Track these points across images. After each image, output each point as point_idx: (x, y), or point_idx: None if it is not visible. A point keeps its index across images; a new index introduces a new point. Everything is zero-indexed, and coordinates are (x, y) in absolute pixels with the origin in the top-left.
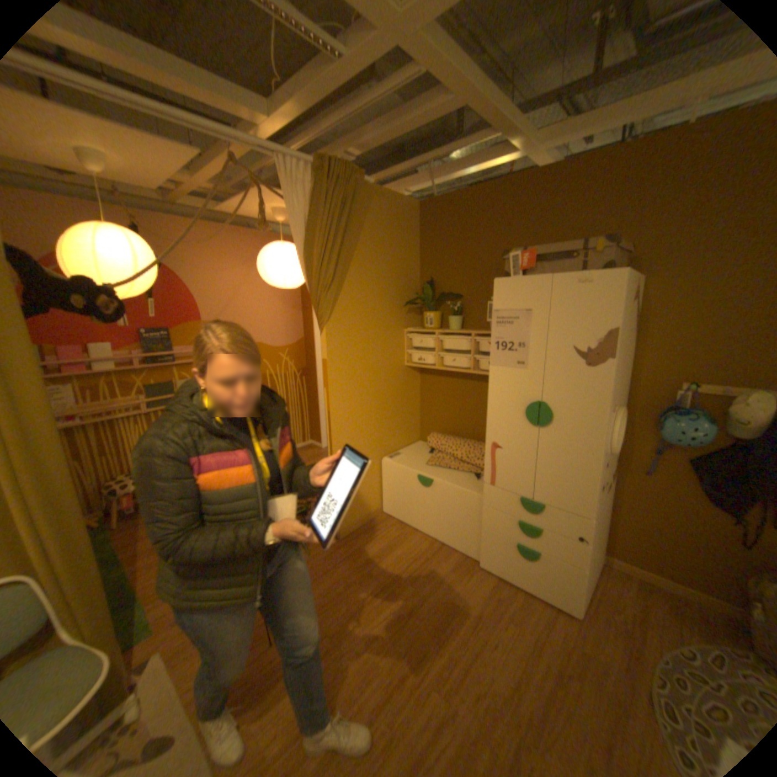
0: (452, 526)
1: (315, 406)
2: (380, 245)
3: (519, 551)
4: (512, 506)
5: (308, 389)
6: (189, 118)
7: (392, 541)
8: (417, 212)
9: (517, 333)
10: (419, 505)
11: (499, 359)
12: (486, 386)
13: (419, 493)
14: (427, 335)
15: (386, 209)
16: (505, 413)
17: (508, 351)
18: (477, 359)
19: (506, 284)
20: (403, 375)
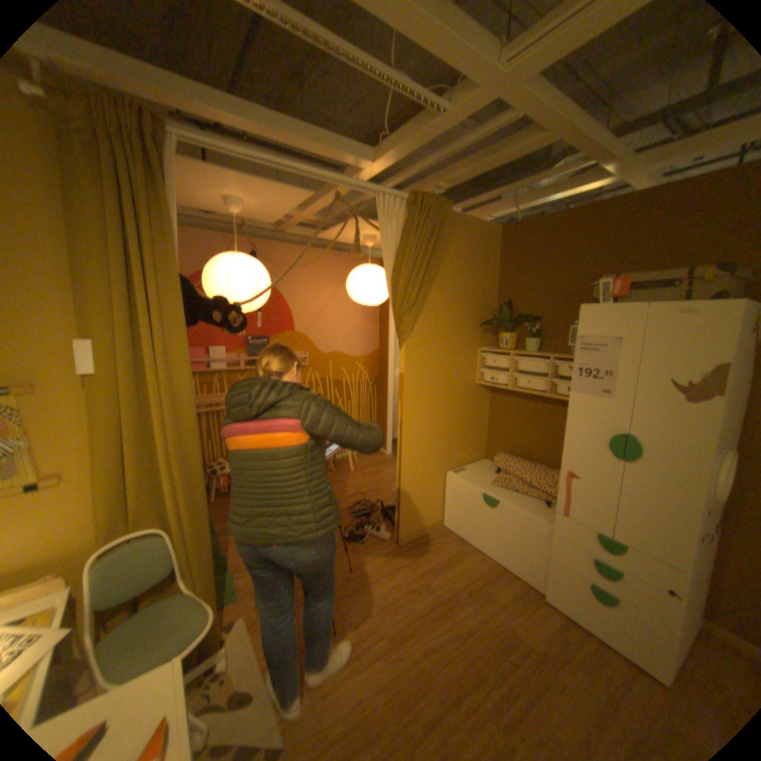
0: (517, 552)
1: (383, 414)
2: (461, 268)
3: (593, 592)
4: (588, 542)
5: (378, 398)
6: (308, 168)
7: (452, 557)
8: (499, 236)
9: (604, 360)
10: (483, 525)
11: (581, 385)
12: (563, 411)
13: (484, 512)
14: (501, 355)
15: (469, 235)
16: (585, 443)
17: (593, 379)
18: (555, 382)
19: (594, 310)
20: (474, 393)
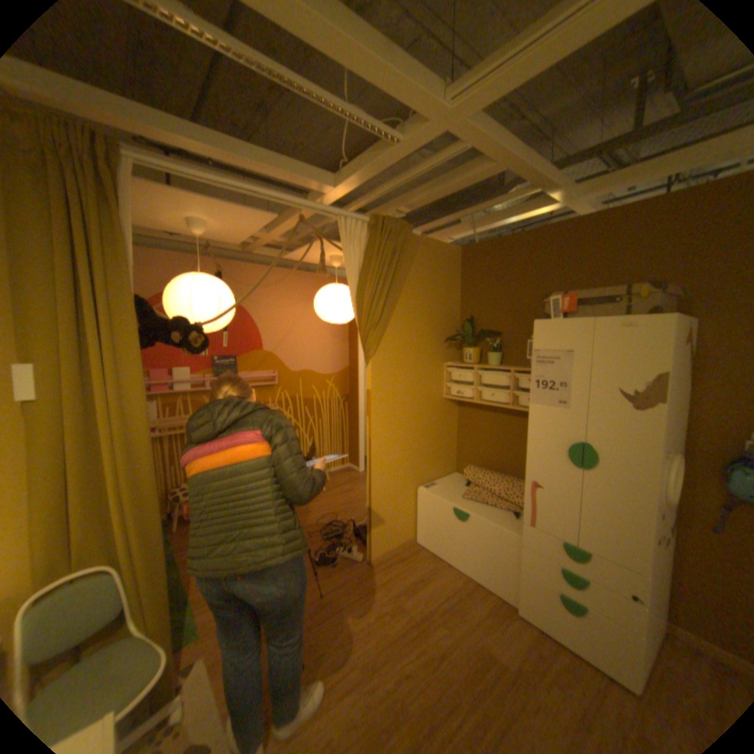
0: (489, 566)
1: (355, 431)
2: (424, 286)
3: (562, 602)
4: (554, 551)
5: (349, 414)
6: (271, 191)
7: (425, 575)
8: (458, 256)
9: (558, 372)
10: (454, 539)
11: (540, 397)
12: (526, 422)
13: (455, 527)
14: (466, 369)
15: (430, 255)
16: (546, 452)
17: (549, 390)
18: (516, 394)
19: (547, 325)
20: (442, 407)
